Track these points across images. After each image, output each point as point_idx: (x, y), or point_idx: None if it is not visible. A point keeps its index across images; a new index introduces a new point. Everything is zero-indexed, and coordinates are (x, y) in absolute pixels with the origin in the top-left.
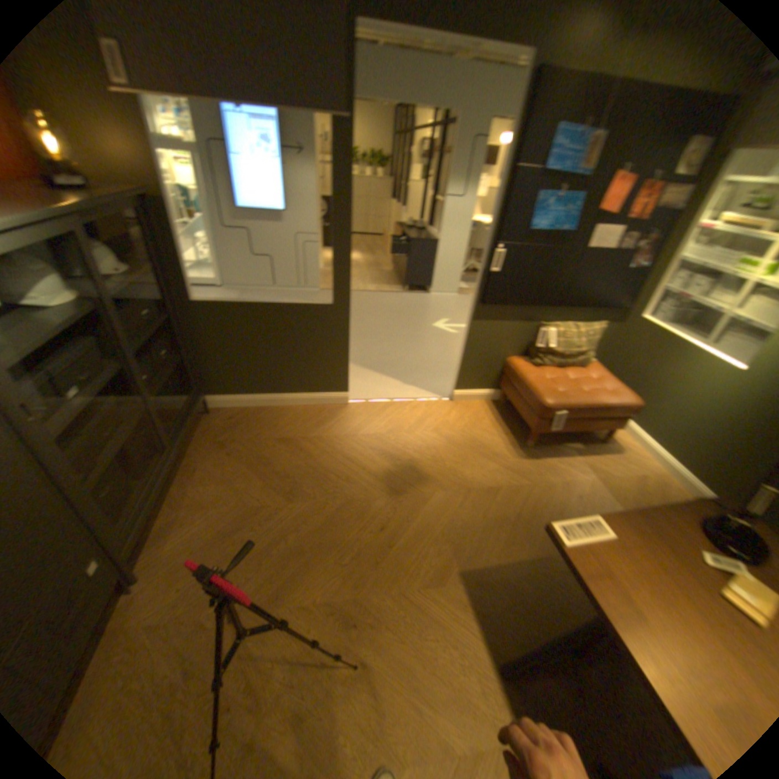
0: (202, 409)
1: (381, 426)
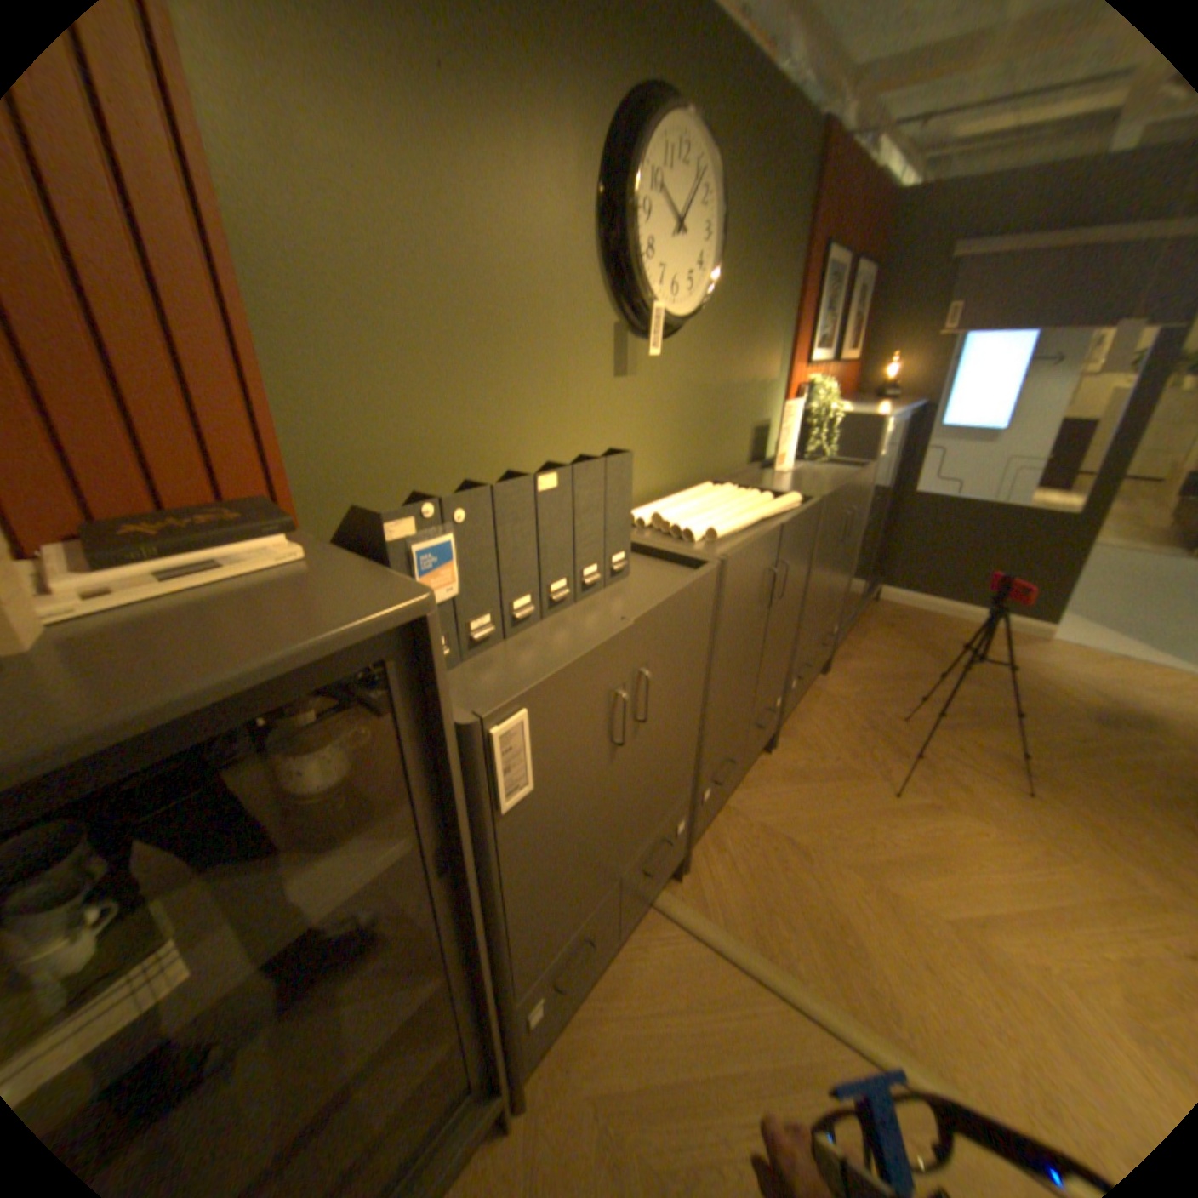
0: (874, 598)
1: (1105, 675)
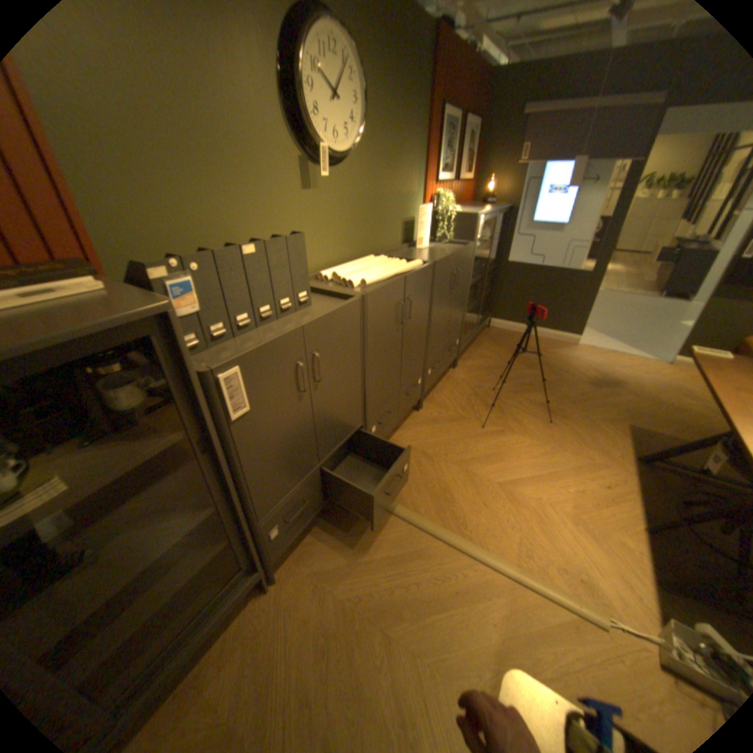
0: (487, 326)
1: (601, 361)
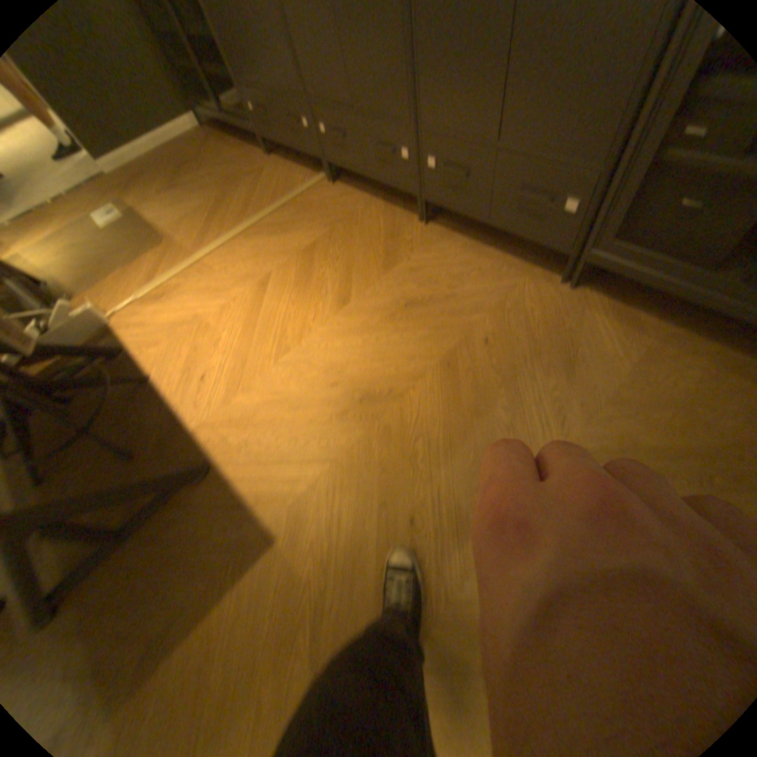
0: None
1: None
